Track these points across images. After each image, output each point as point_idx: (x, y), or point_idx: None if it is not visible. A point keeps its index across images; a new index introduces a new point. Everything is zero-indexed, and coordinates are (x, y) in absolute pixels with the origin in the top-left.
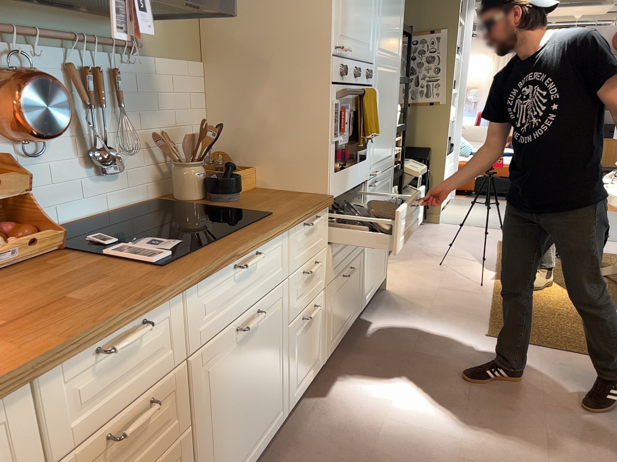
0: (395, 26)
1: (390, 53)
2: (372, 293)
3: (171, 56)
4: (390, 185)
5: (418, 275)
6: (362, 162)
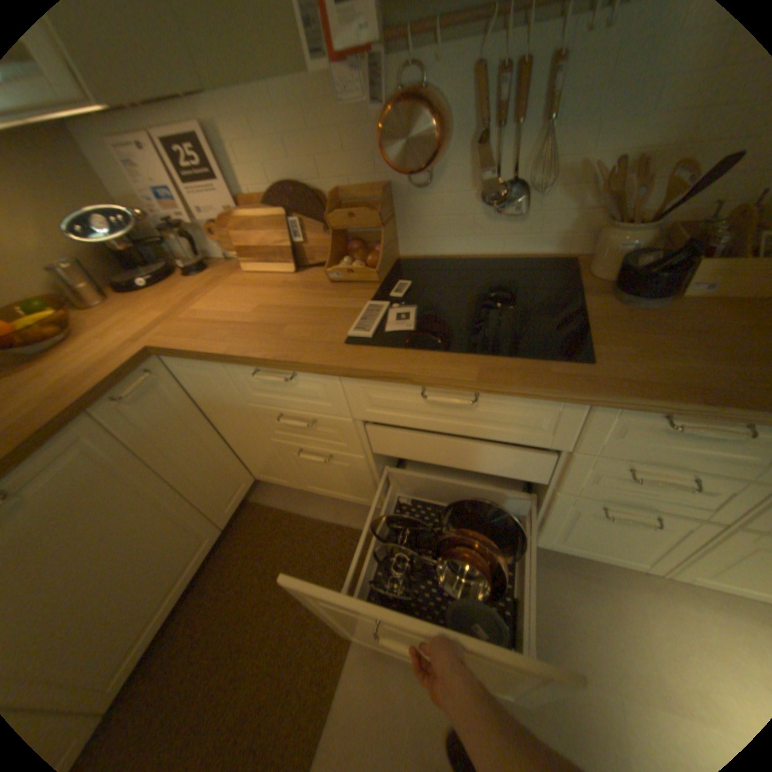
0: None
1: None
2: None
3: None
4: None
5: None
6: None
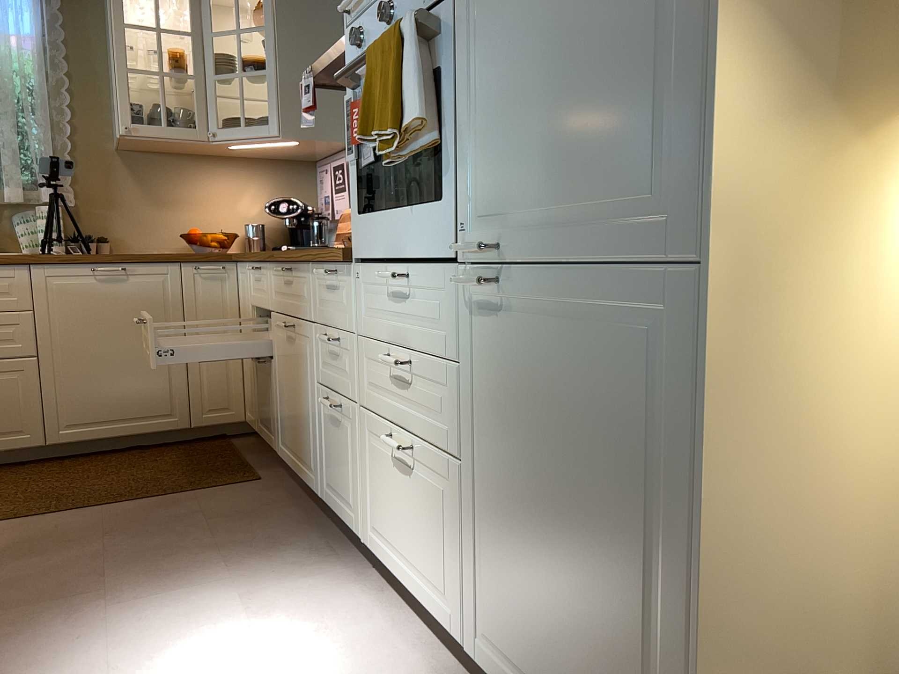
0: None
1: None
2: None
3: None
4: (678, 367)
5: None
6: (429, 207)
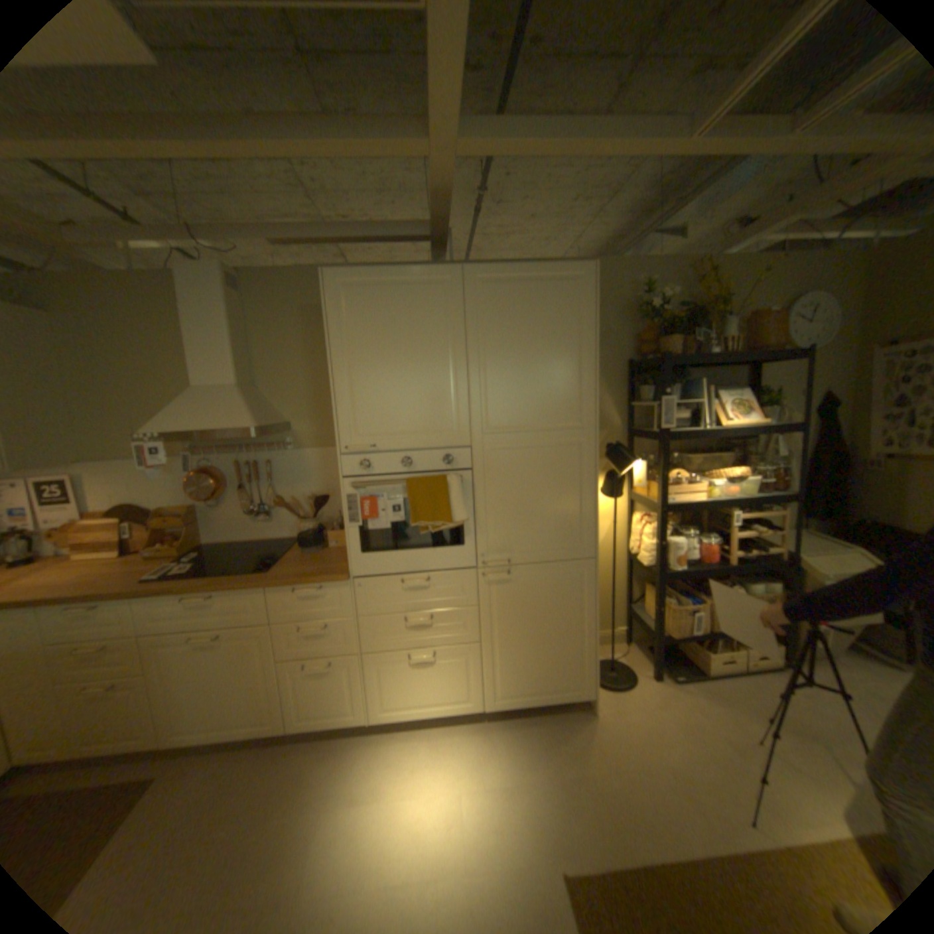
0: (549, 392)
1: (538, 425)
2: (526, 703)
3: (325, 445)
4: (583, 582)
5: (682, 733)
6: (447, 548)
